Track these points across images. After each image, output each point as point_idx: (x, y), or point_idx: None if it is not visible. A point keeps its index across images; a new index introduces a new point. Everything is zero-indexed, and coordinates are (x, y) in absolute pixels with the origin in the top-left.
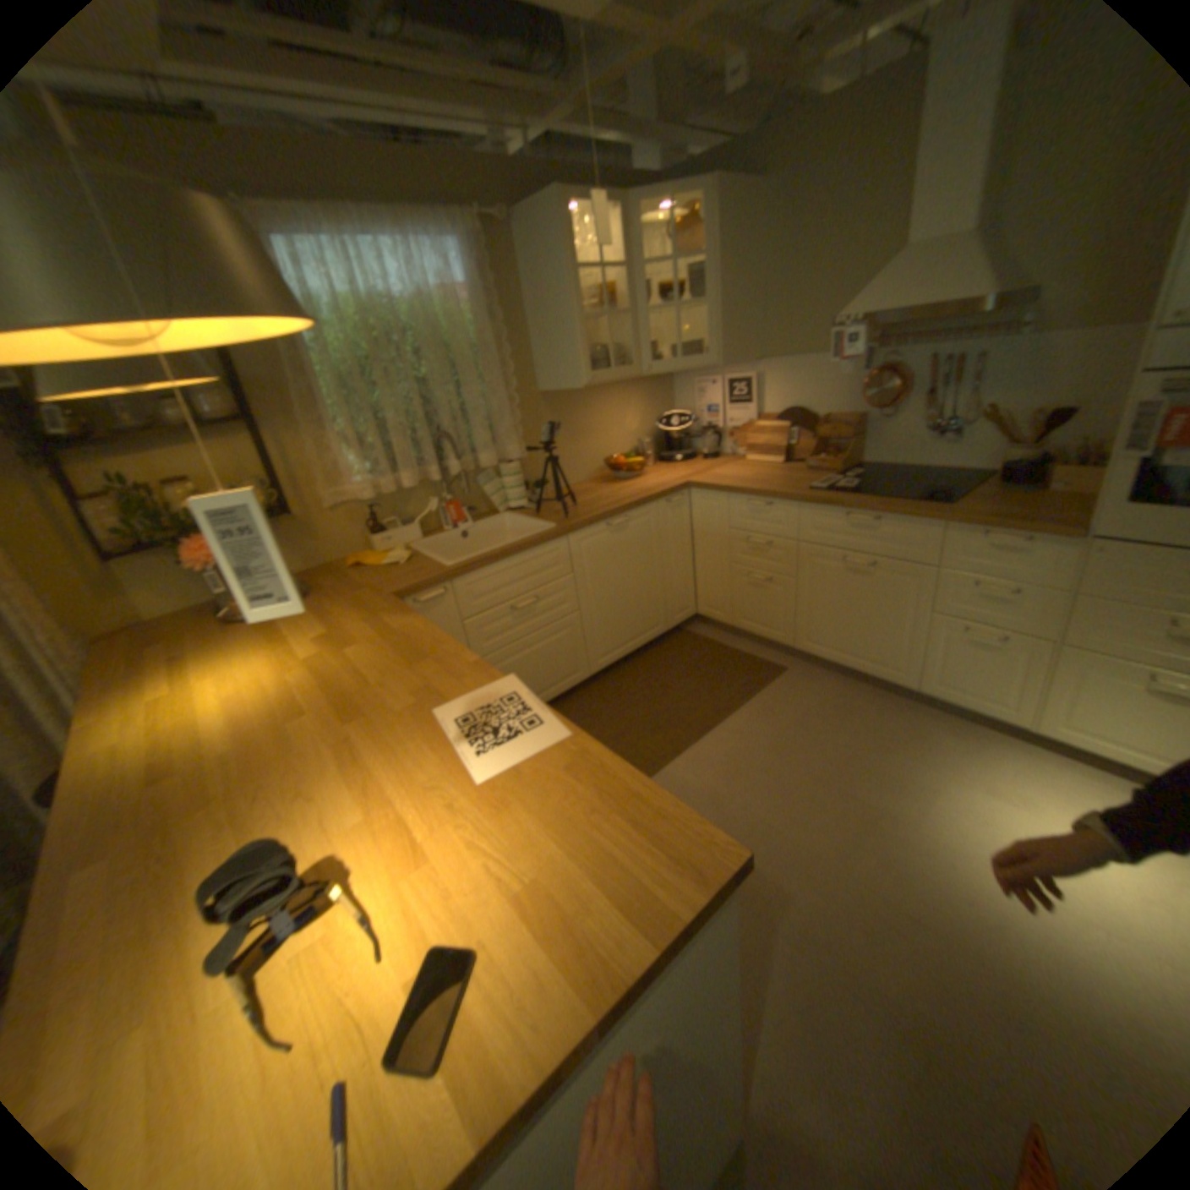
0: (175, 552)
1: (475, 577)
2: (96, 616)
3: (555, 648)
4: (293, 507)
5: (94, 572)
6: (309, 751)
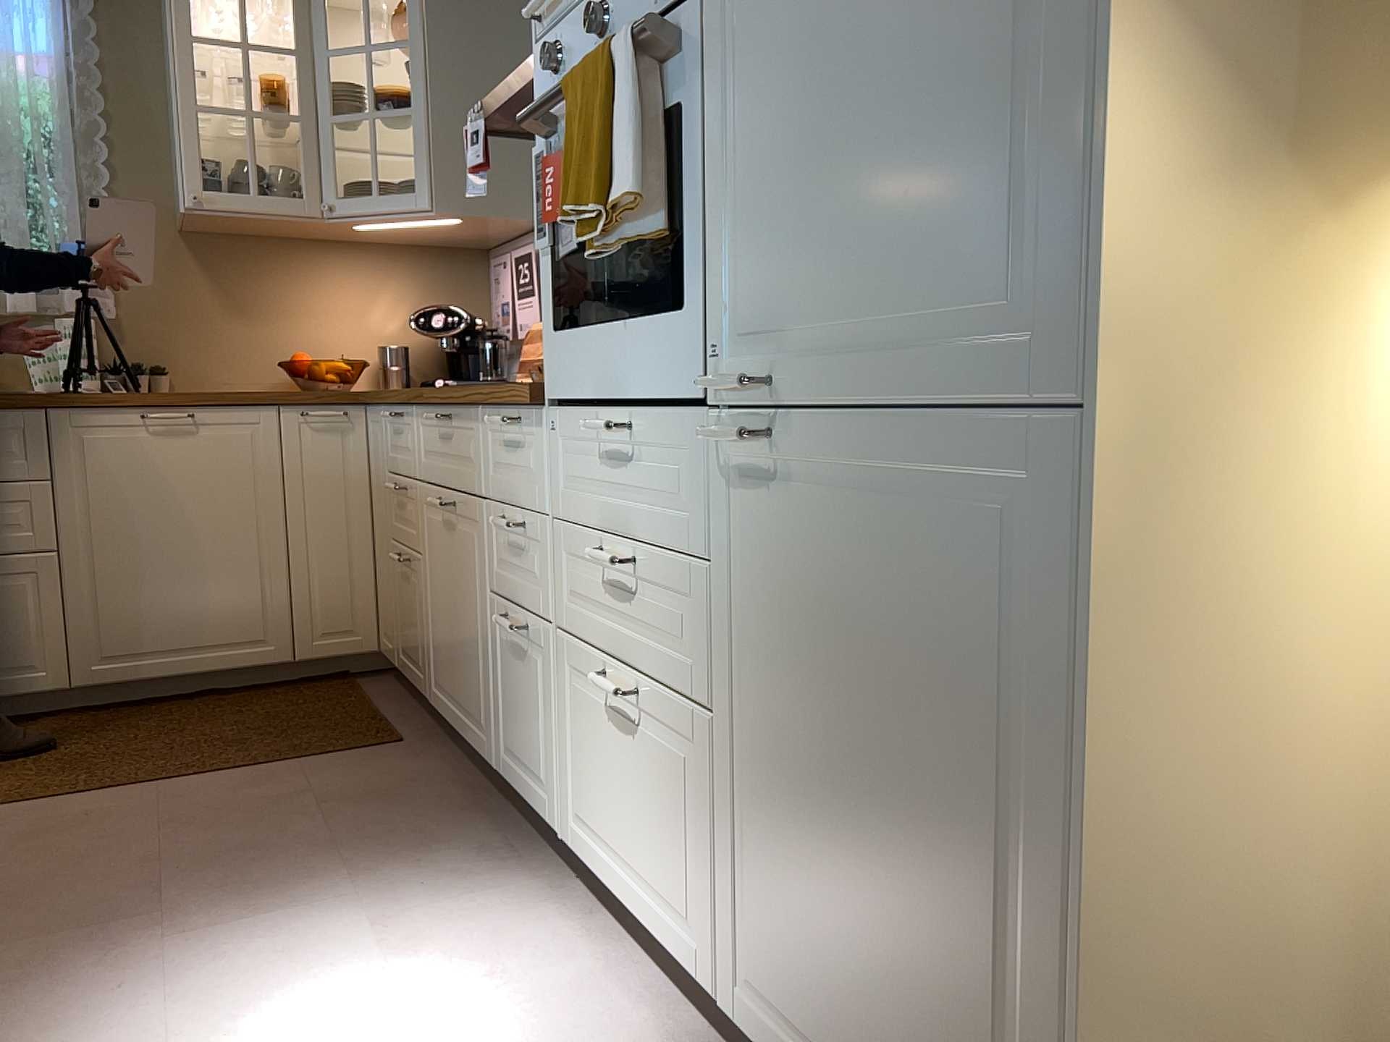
0: None
1: None
2: None
3: None
4: None
5: None
6: None
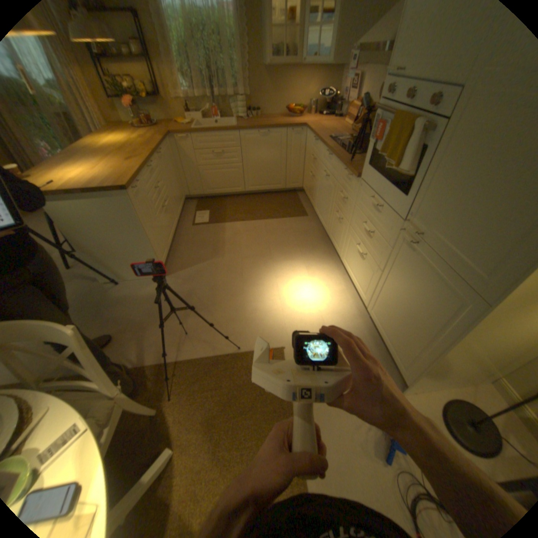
0: (121, 98)
1: (199, 134)
2: (110, 114)
3: (230, 173)
4: (162, 93)
5: (109, 100)
6: (105, 152)
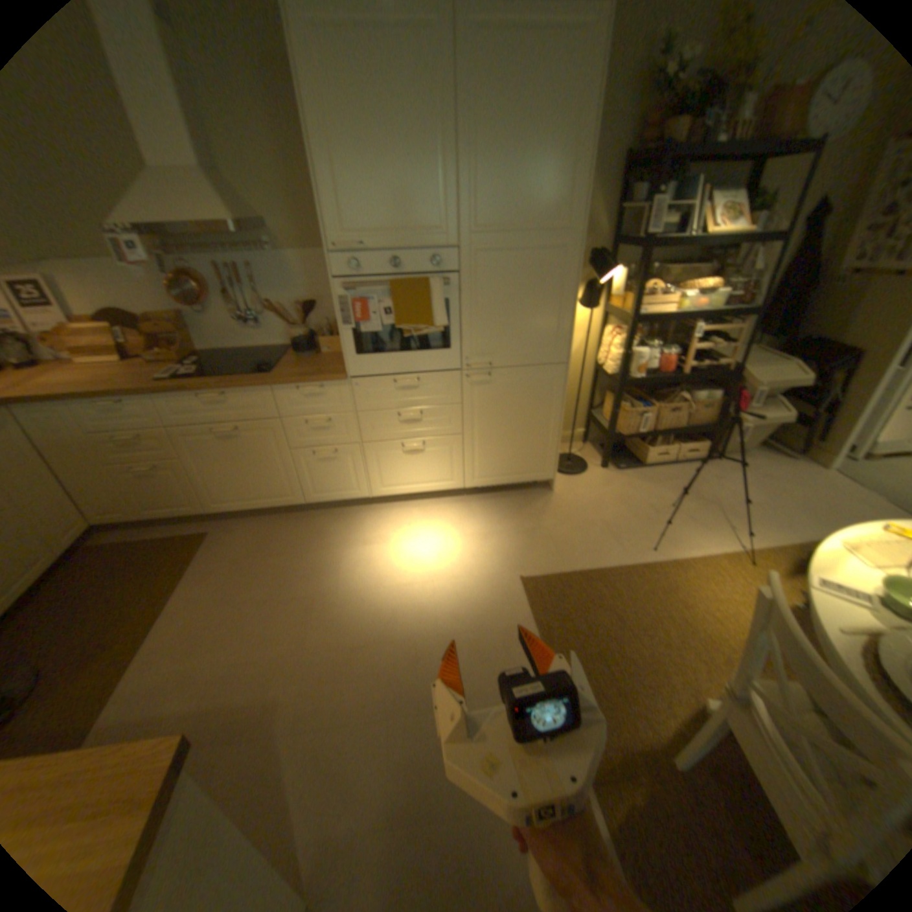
0: None
1: None
2: None
3: None
4: None
5: None
6: None
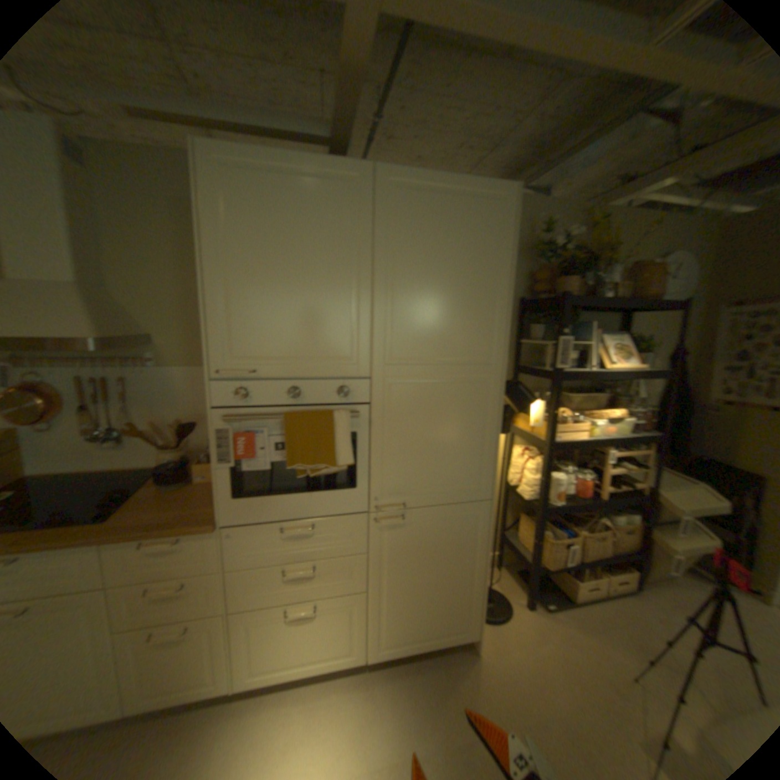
0: None
1: None
2: None
3: None
4: None
5: None
6: None
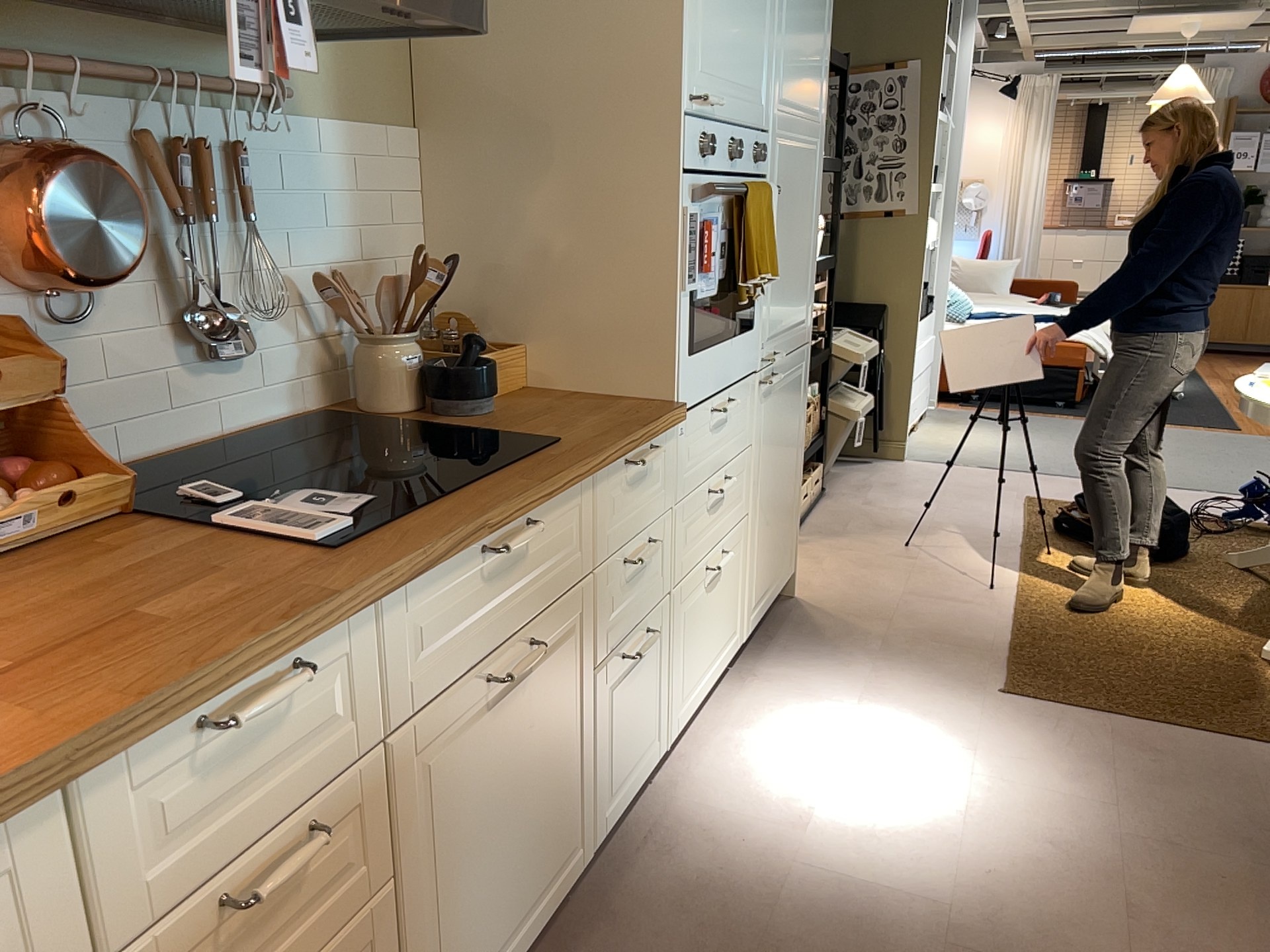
0: None
1: None
2: None
3: None
4: None
5: None
6: None
